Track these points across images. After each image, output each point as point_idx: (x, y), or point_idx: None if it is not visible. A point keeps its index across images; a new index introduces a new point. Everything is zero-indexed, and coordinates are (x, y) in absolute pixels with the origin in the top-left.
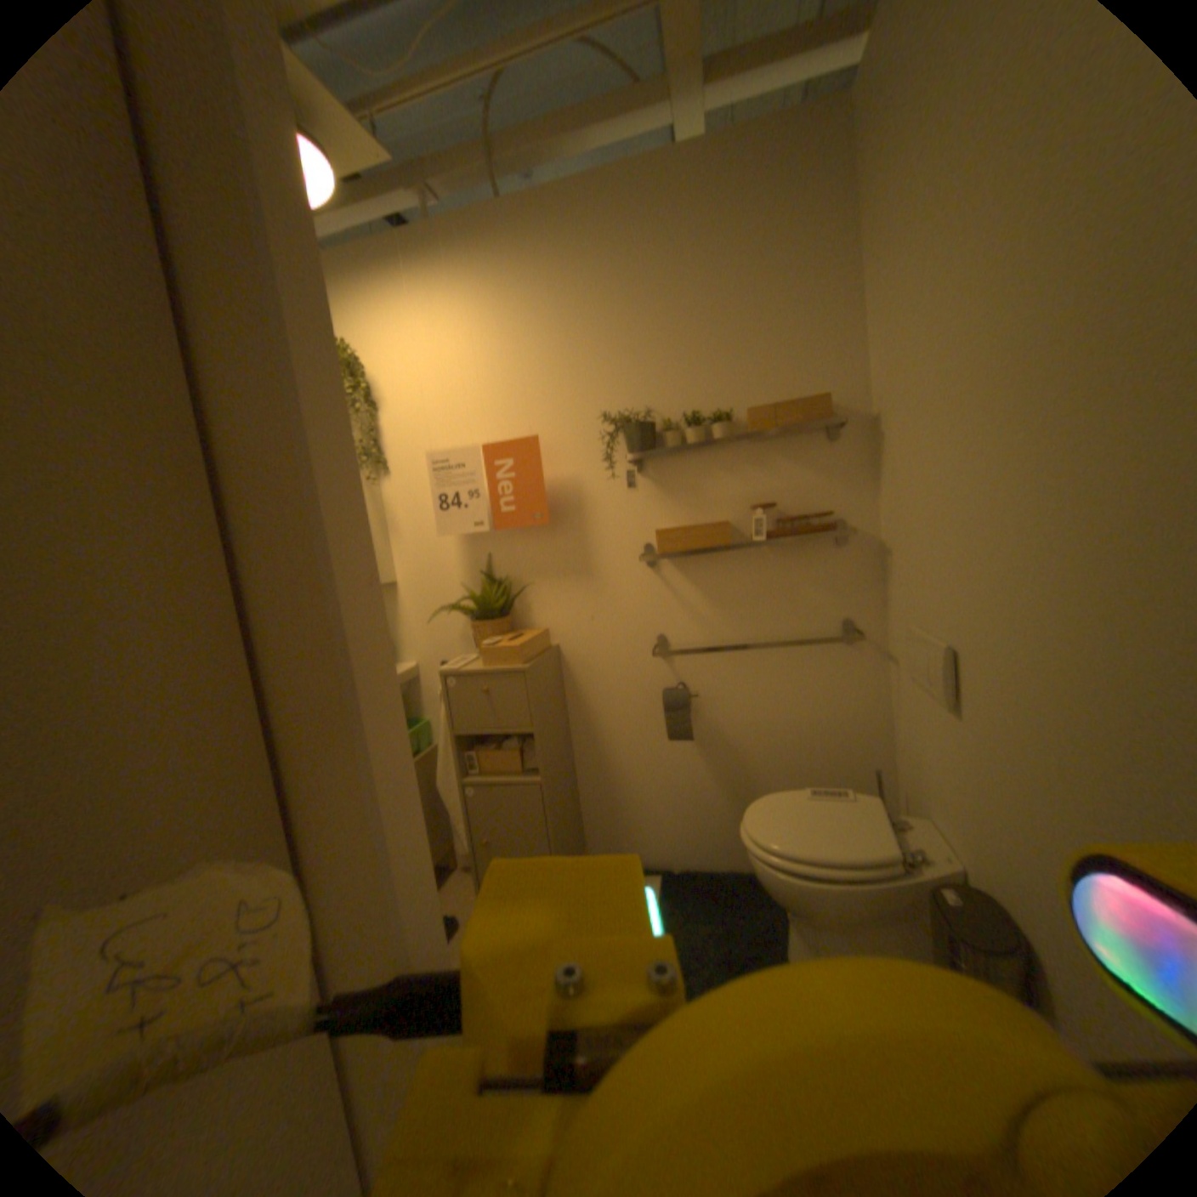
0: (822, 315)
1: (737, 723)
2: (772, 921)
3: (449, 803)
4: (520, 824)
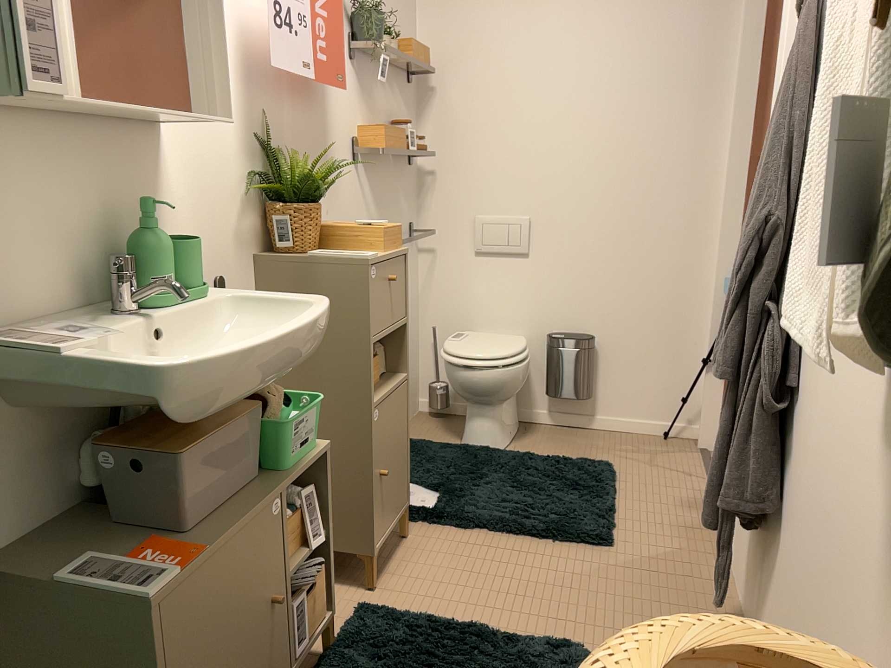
0: None
1: None
2: (446, 446)
3: None
4: (398, 435)
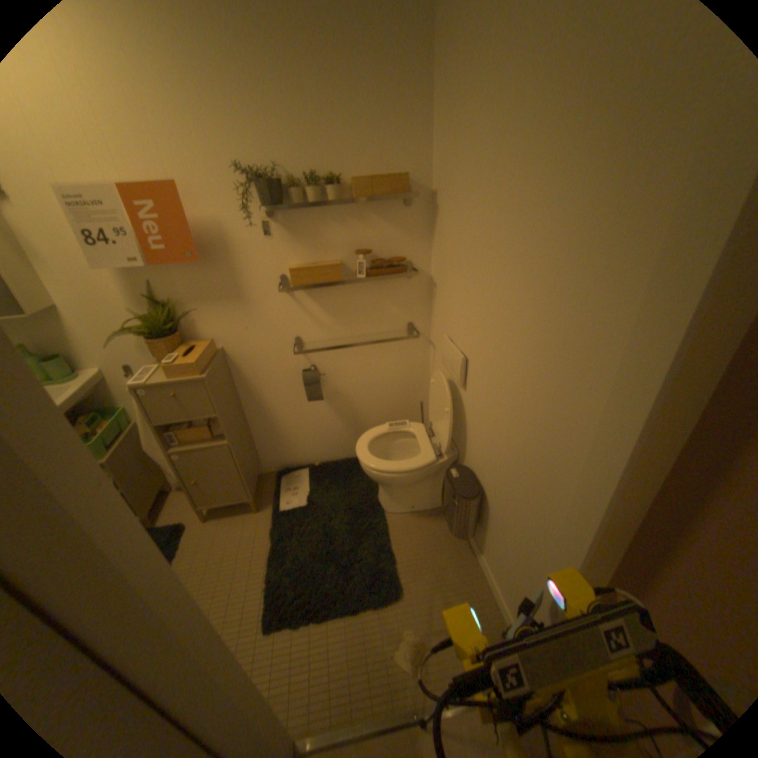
0: (402, 105)
1: (346, 385)
2: (368, 482)
3: (156, 458)
4: (216, 469)
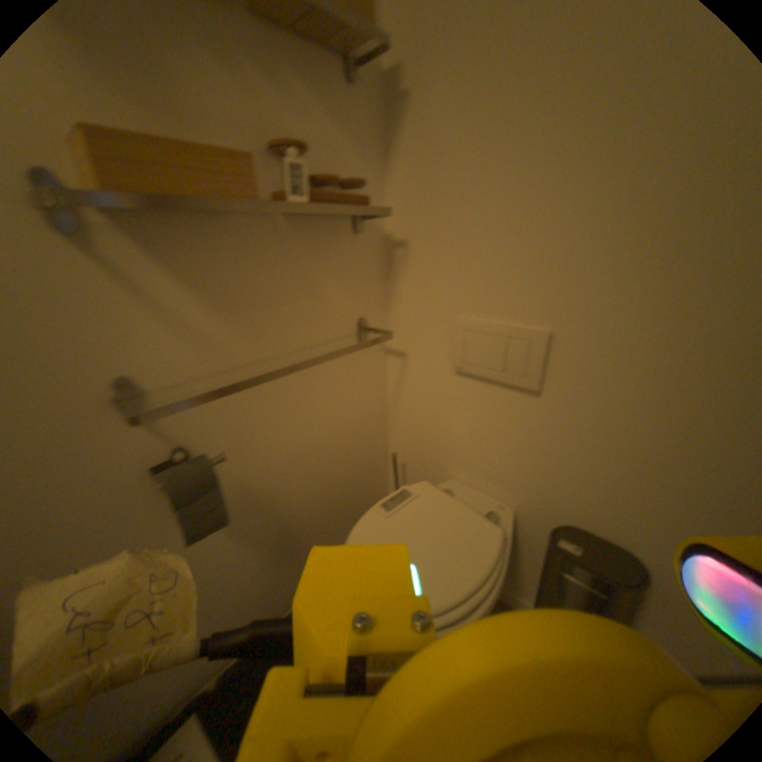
0: None
1: (268, 467)
2: None
3: None
4: None
